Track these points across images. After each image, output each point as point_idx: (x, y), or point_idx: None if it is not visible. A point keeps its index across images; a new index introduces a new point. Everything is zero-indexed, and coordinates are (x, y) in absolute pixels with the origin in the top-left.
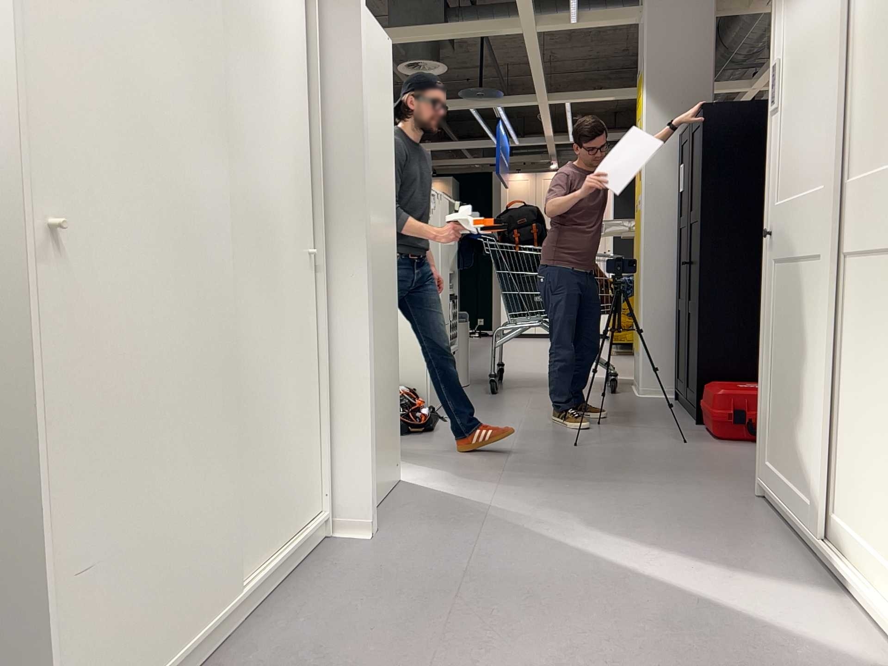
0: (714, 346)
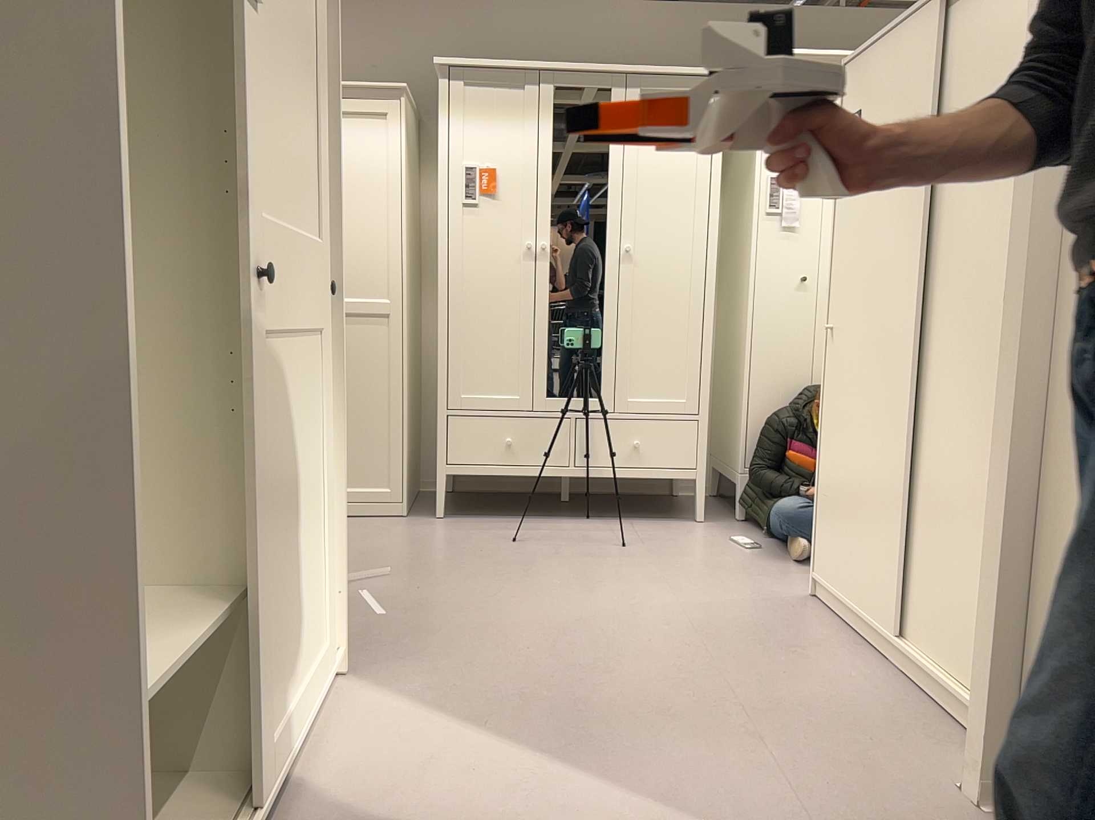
0: None
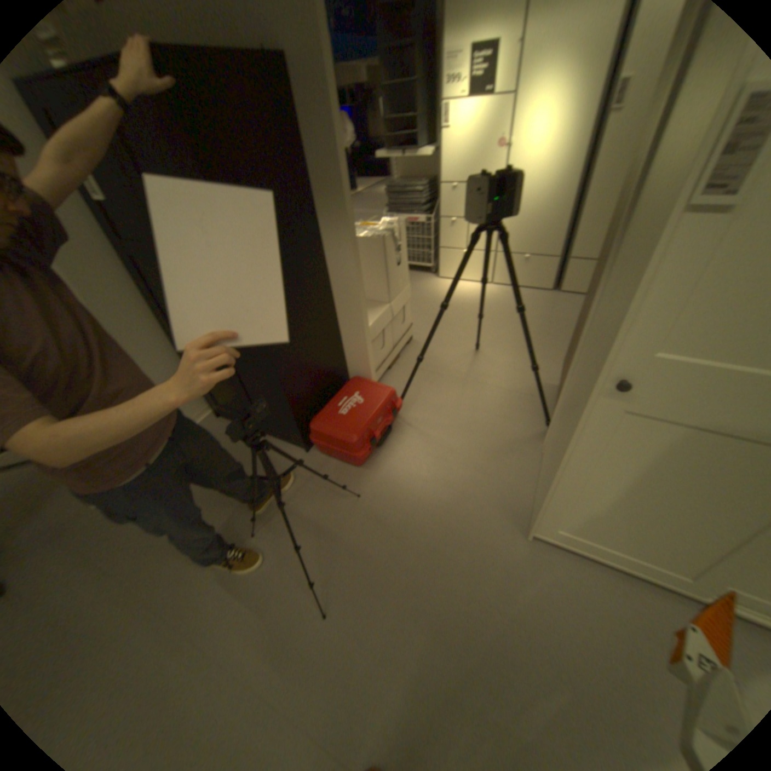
0: (300, 389)
